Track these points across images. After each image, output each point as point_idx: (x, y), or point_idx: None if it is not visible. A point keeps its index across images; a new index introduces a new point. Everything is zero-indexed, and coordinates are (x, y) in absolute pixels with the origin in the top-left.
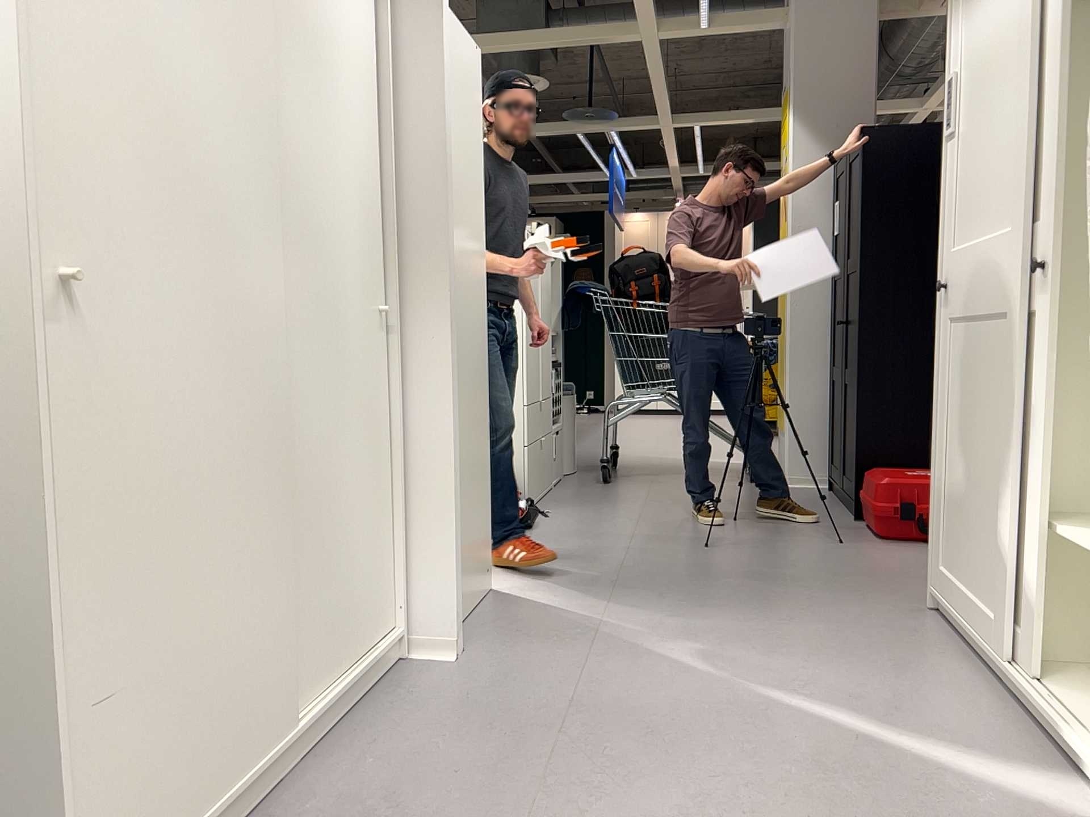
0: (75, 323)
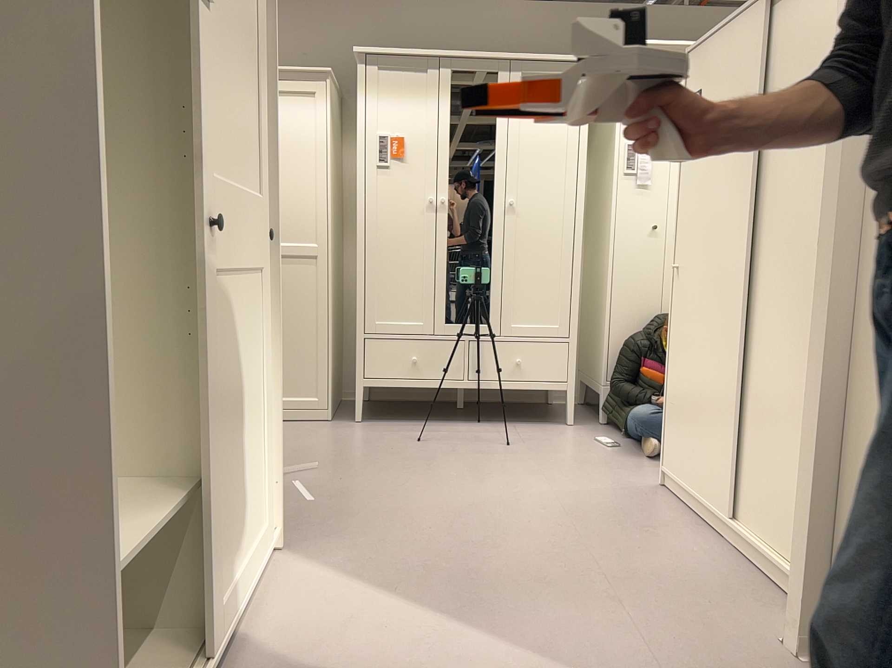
0: (679, 282)
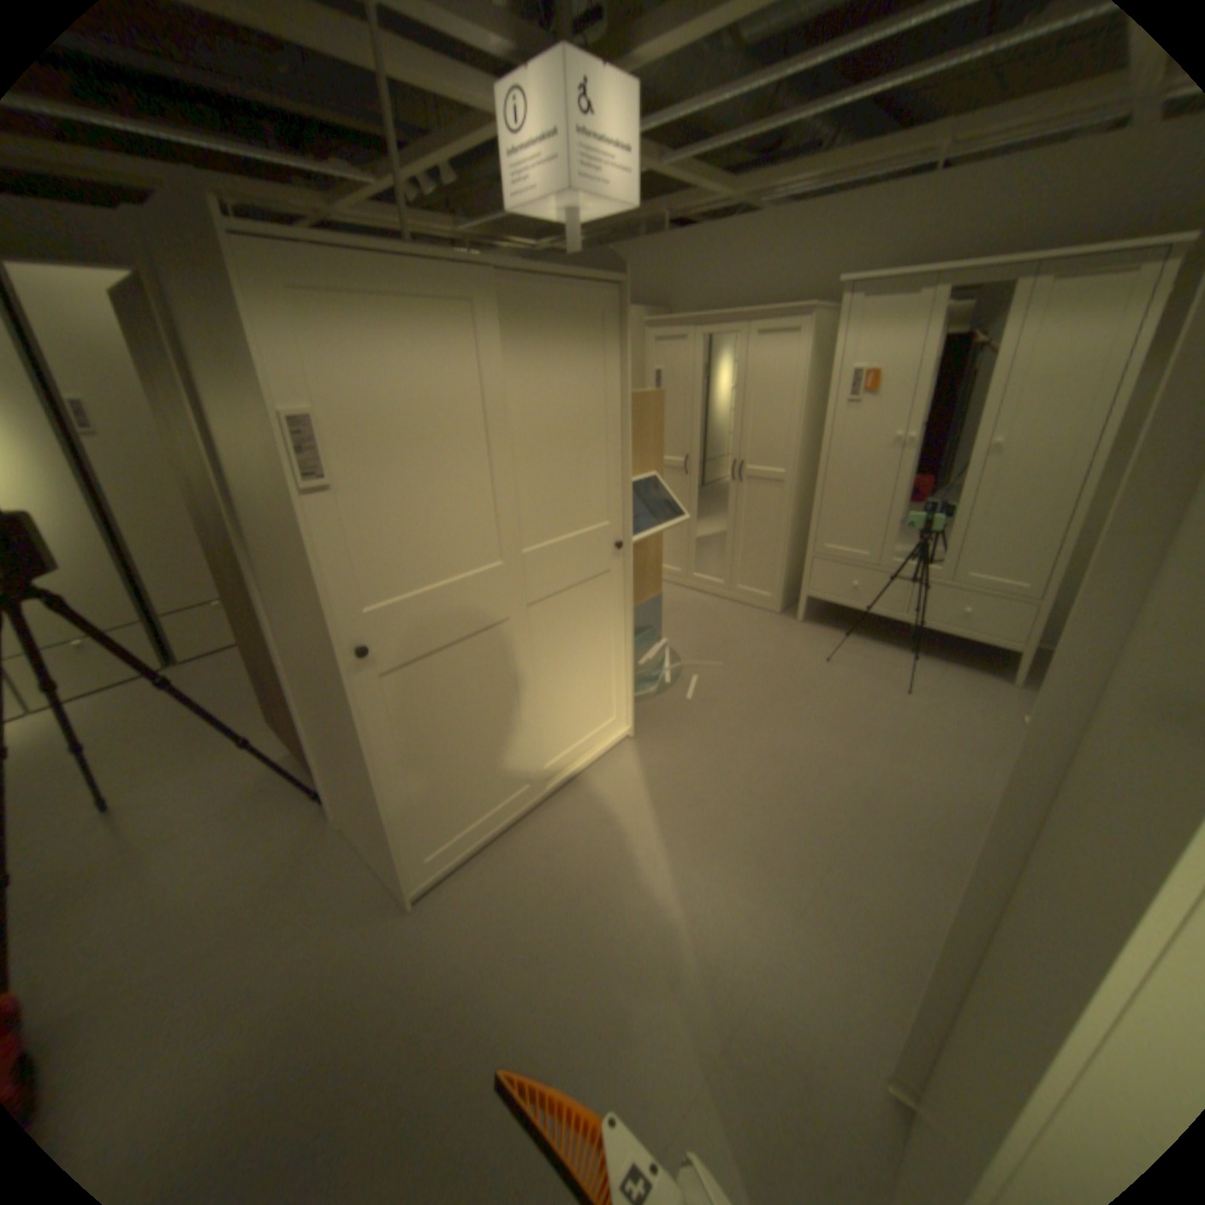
0: None
